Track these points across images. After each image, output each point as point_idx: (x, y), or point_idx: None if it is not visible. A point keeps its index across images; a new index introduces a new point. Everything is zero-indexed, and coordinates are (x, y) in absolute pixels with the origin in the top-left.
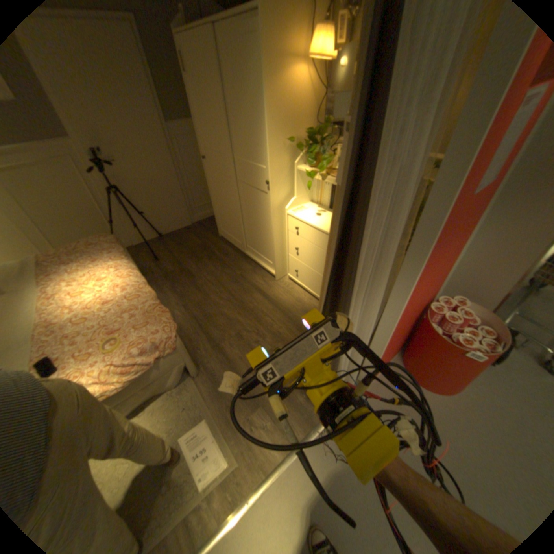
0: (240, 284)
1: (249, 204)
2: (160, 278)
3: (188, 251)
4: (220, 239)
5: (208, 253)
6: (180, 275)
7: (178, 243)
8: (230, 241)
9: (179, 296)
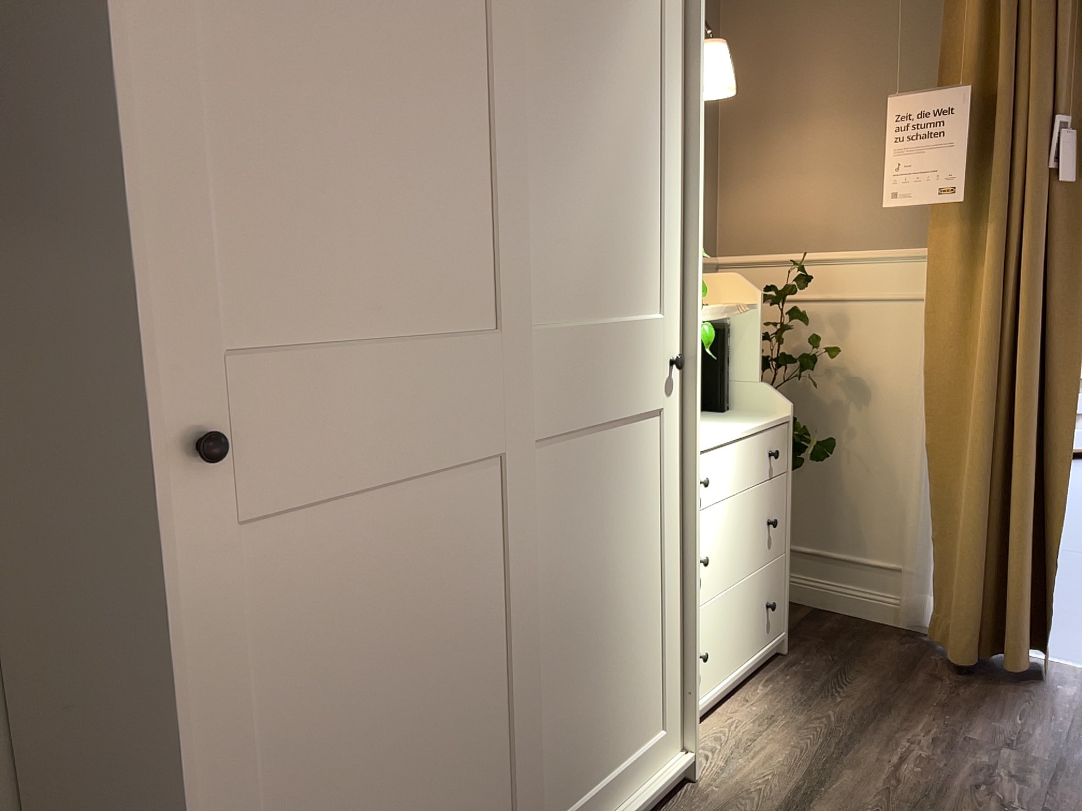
0: None
1: (579, 534)
2: None
3: None
4: None
5: None
6: None
7: None
8: None
9: None
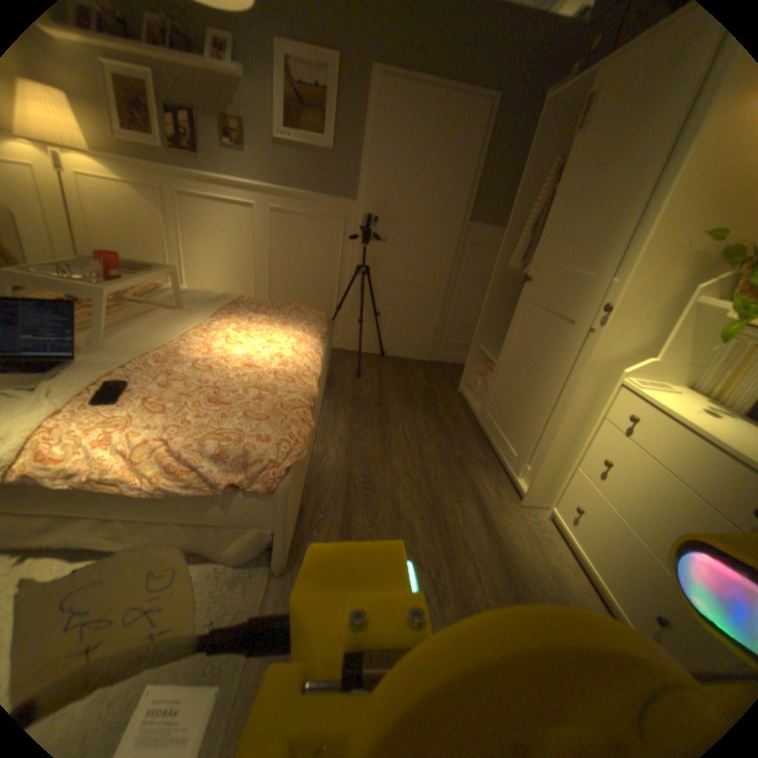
0: (452, 473)
1: (541, 349)
2: (345, 398)
3: (403, 387)
4: (457, 395)
5: (428, 403)
6: (372, 409)
7: (398, 373)
8: (470, 404)
9: (352, 433)
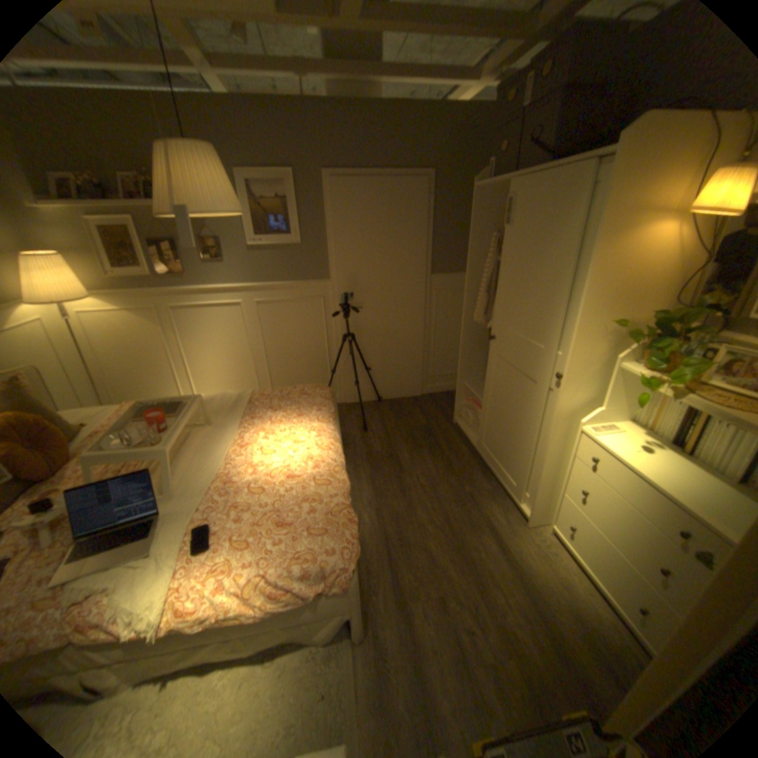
0: (467, 511)
1: (516, 397)
2: (361, 458)
3: (406, 431)
4: (454, 428)
5: (432, 443)
6: (386, 463)
7: (398, 416)
8: (467, 436)
9: (376, 493)
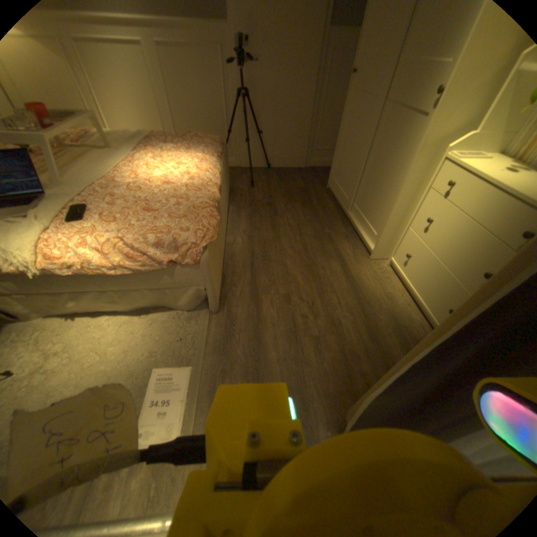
0: (322, 244)
1: (387, 139)
2: (244, 202)
3: (286, 189)
4: (326, 190)
5: (305, 199)
6: (264, 208)
7: (282, 179)
8: (336, 195)
9: (252, 226)
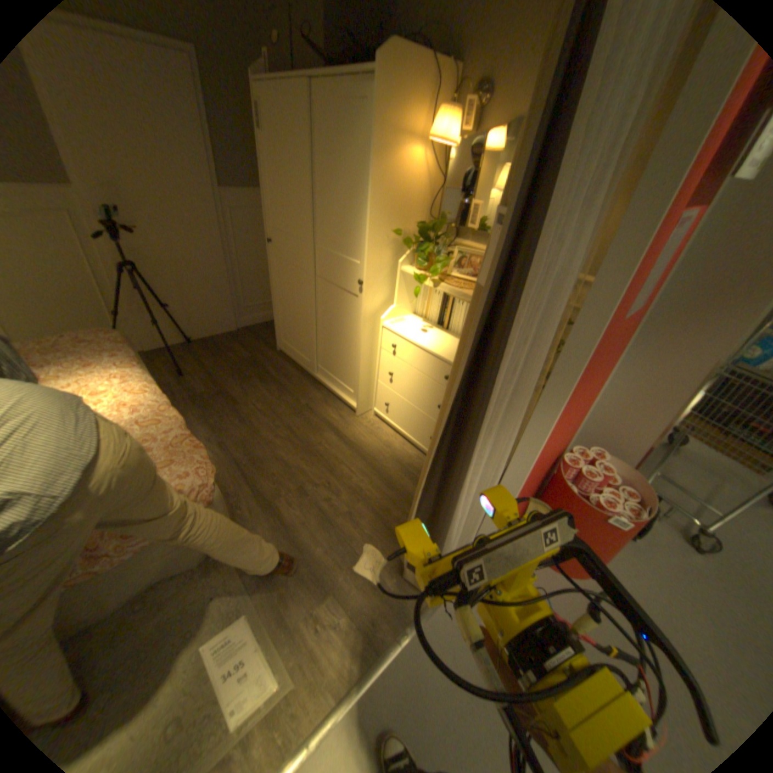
0: (306, 418)
1: (330, 309)
2: (184, 402)
3: (230, 366)
4: (279, 354)
5: (260, 372)
6: (216, 400)
7: (216, 354)
8: (294, 358)
9: (214, 429)
